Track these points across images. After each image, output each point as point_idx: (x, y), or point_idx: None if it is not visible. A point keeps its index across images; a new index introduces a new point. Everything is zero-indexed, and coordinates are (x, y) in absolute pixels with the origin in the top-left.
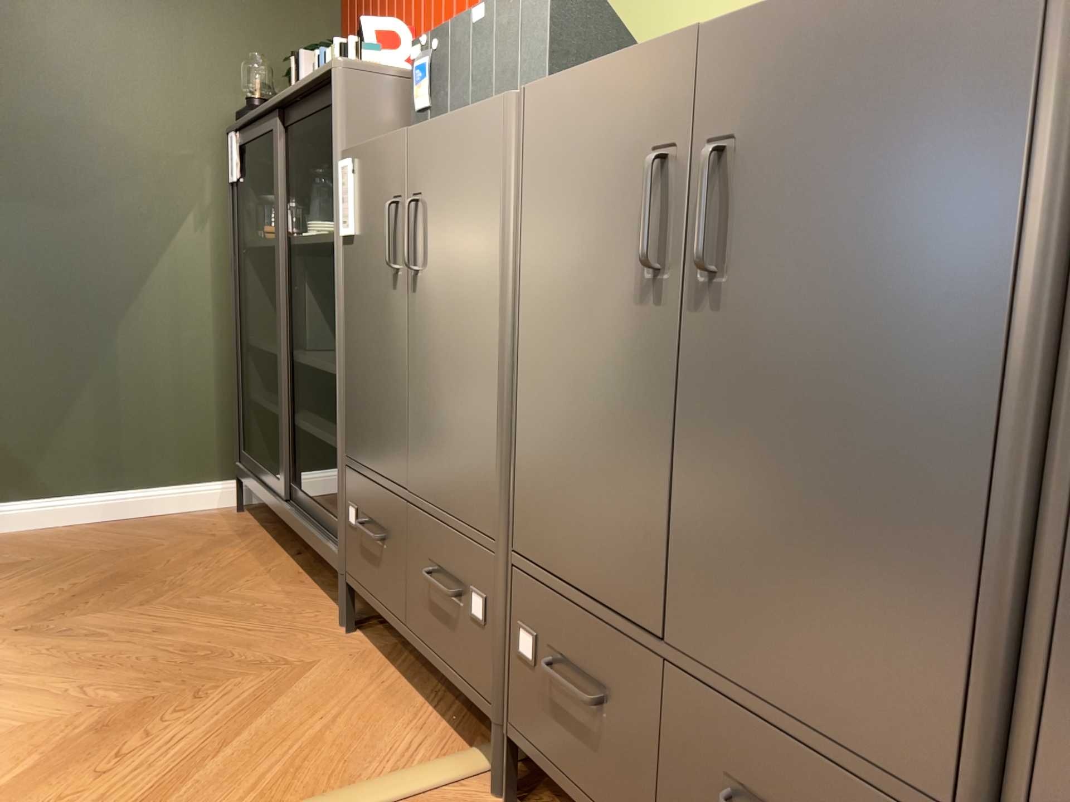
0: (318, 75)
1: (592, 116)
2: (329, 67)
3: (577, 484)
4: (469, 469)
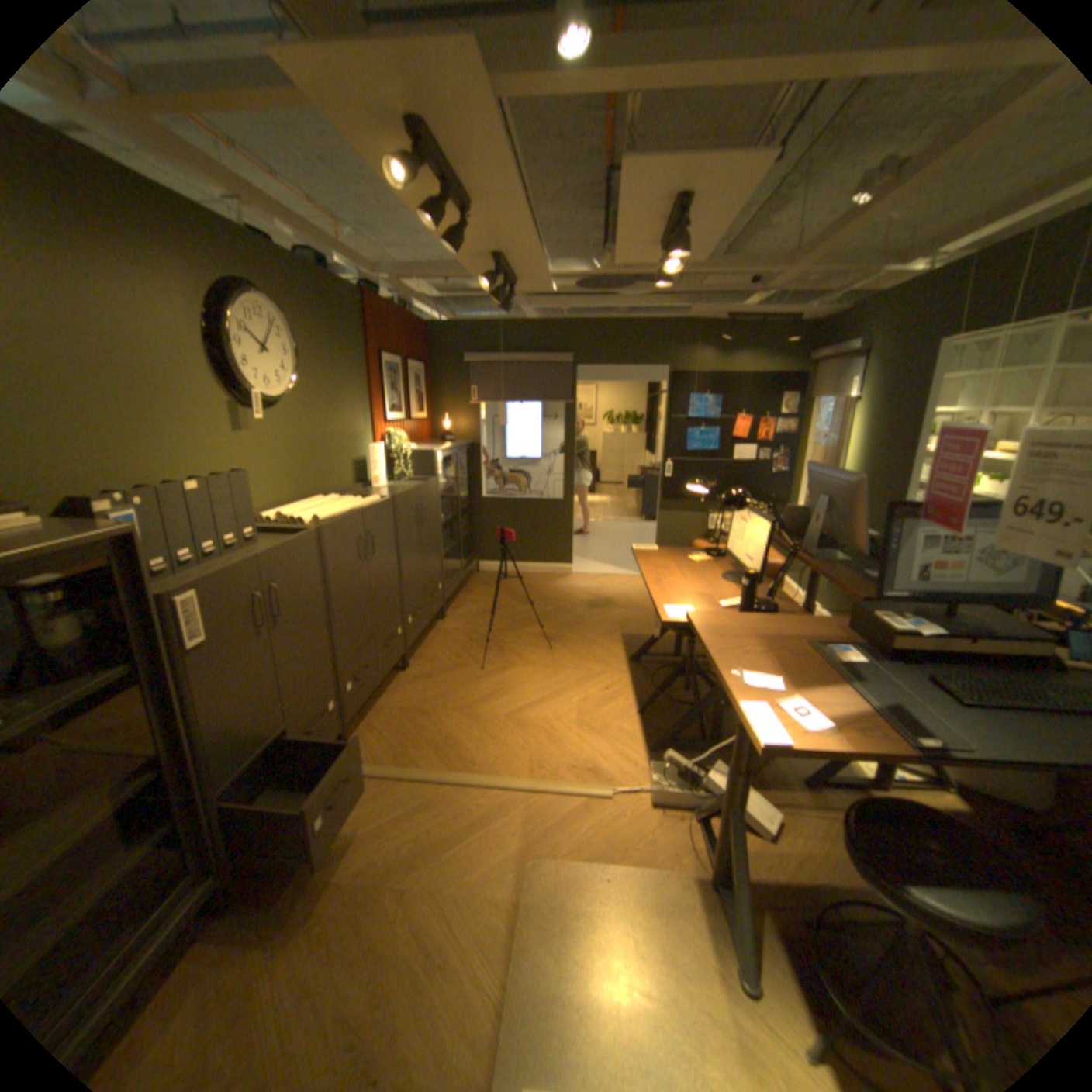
0: (80, 536)
1: (344, 531)
2: (116, 528)
3: (355, 624)
4: (320, 665)
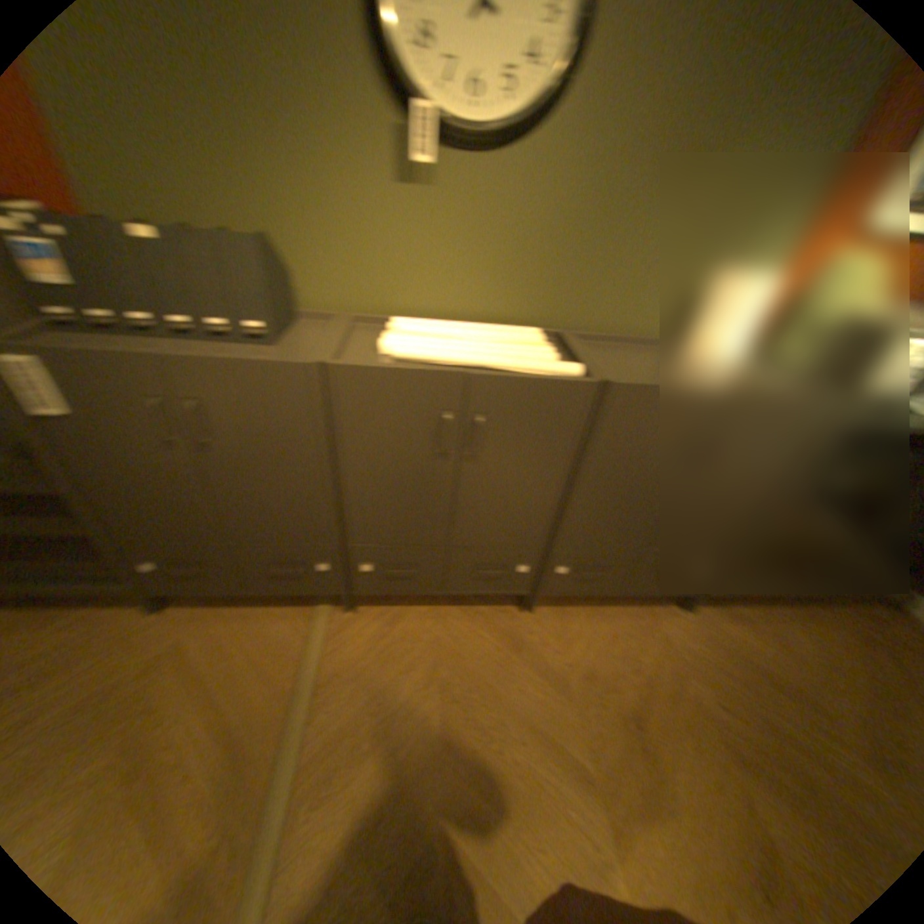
0: None
1: (401, 390)
2: None
3: (400, 517)
4: (307, 524)
